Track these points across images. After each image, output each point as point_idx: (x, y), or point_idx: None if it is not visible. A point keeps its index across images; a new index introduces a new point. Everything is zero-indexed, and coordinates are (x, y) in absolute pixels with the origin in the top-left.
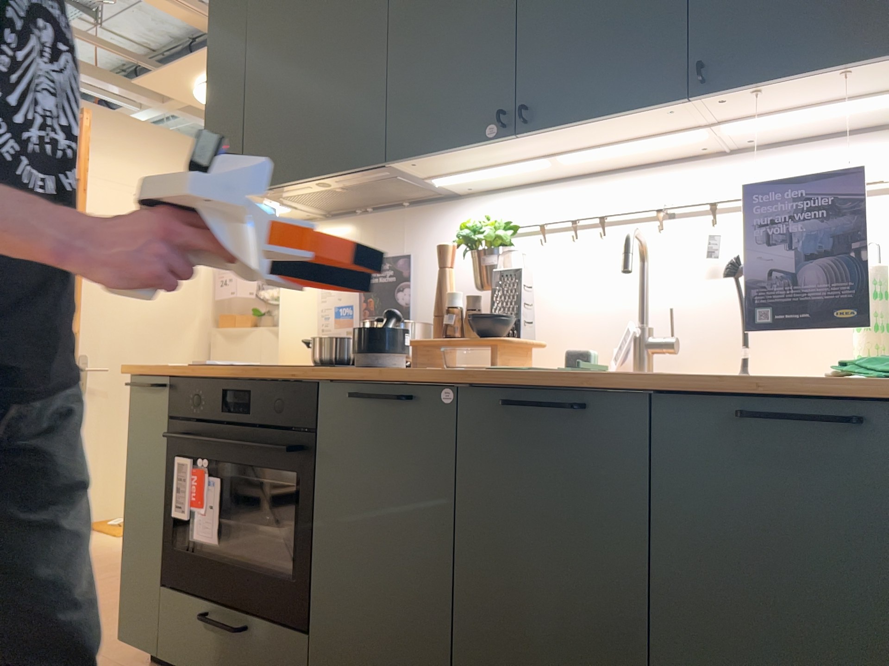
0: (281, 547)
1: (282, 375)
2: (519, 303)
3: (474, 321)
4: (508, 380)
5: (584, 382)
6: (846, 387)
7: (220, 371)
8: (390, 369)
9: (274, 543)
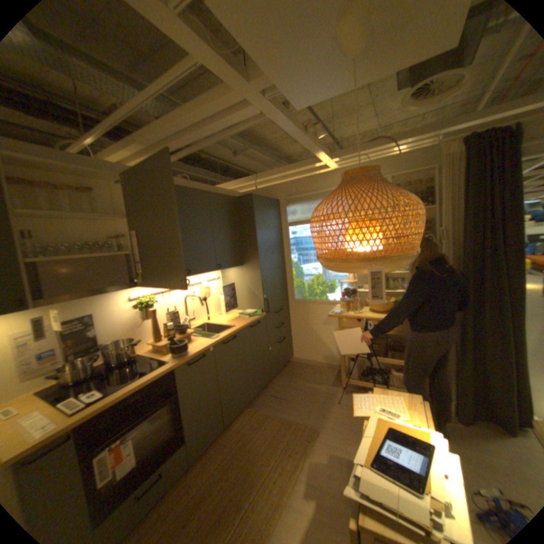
0: (154, 439)
1: (154, 377)
2: (176, 321)
3: (176, 330)
4: (223, 339)
5: (234, 332)
6: (257, 319)
7: (113, 399)
8: (188, 352)
9: (153, 439)
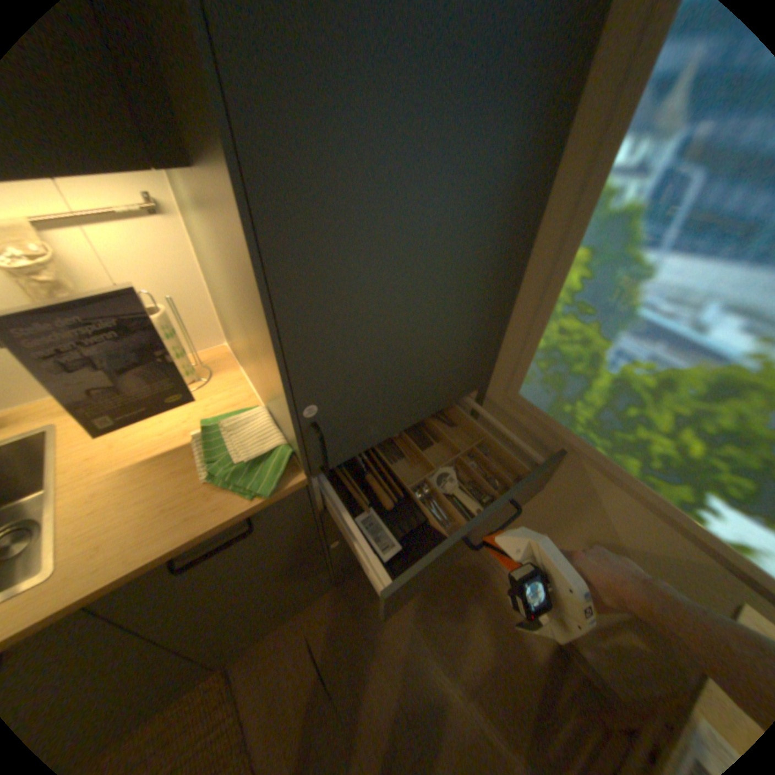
0: None
1: None
2: None
3: None
4: None
5: None
6: (235, 523)
7: None
8: None
9: None
